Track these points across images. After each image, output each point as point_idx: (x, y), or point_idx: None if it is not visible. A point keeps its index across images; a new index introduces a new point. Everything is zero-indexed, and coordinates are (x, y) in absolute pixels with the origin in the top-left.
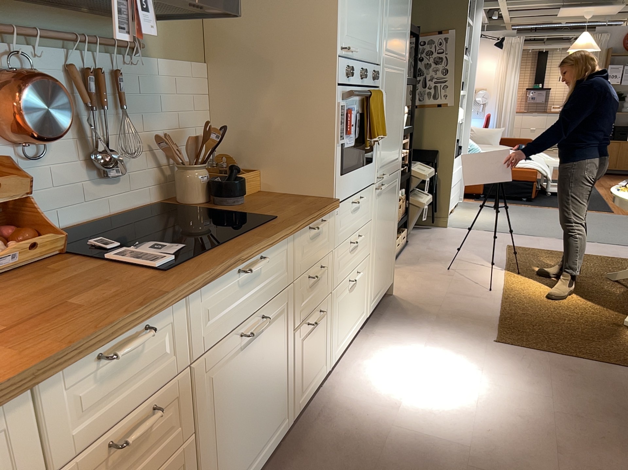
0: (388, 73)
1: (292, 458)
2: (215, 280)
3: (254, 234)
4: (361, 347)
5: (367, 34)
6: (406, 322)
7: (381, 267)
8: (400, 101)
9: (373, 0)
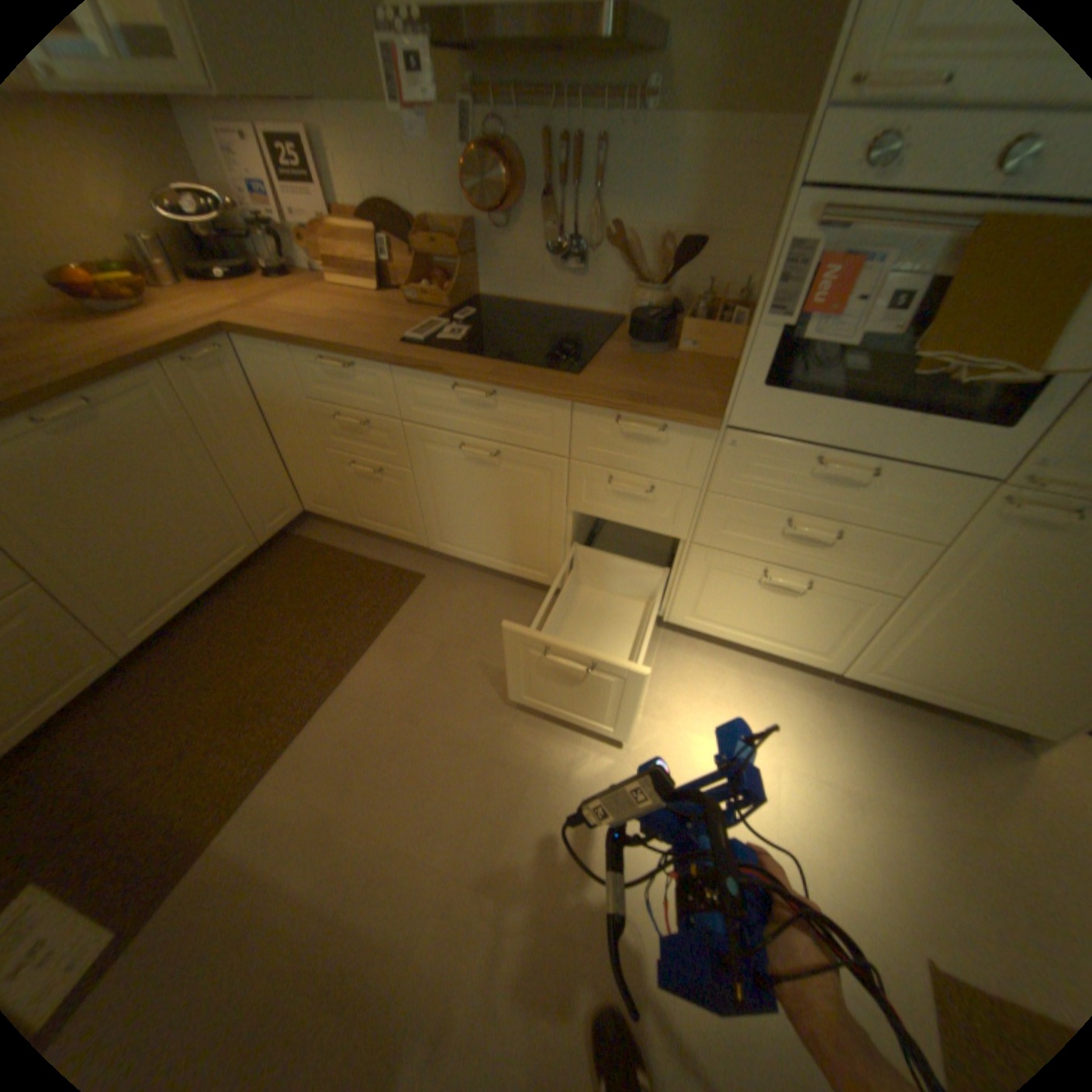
0: None
1: (534, 605)
2: (410, 370)
3: (505, 367)
4: (774, 679)
5: None
6: (906, 765)
7: (967, 662)
8: None
9: None
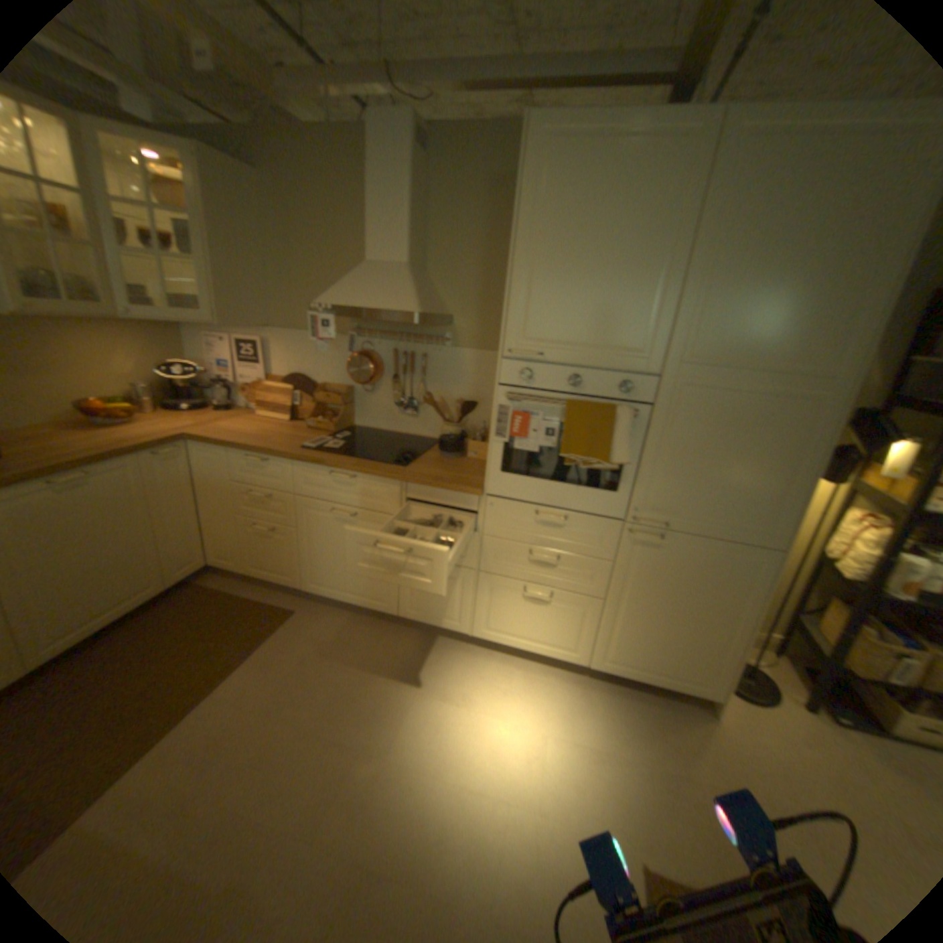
0: (707, 386)
1: (376, 631)
2: (303, 463)
3: (362, 462)
4: (546, 676)
5: (597, 331)
6: (633, 730)
7: (652, 644)
8: (790, 439)
9: (622, 288)
